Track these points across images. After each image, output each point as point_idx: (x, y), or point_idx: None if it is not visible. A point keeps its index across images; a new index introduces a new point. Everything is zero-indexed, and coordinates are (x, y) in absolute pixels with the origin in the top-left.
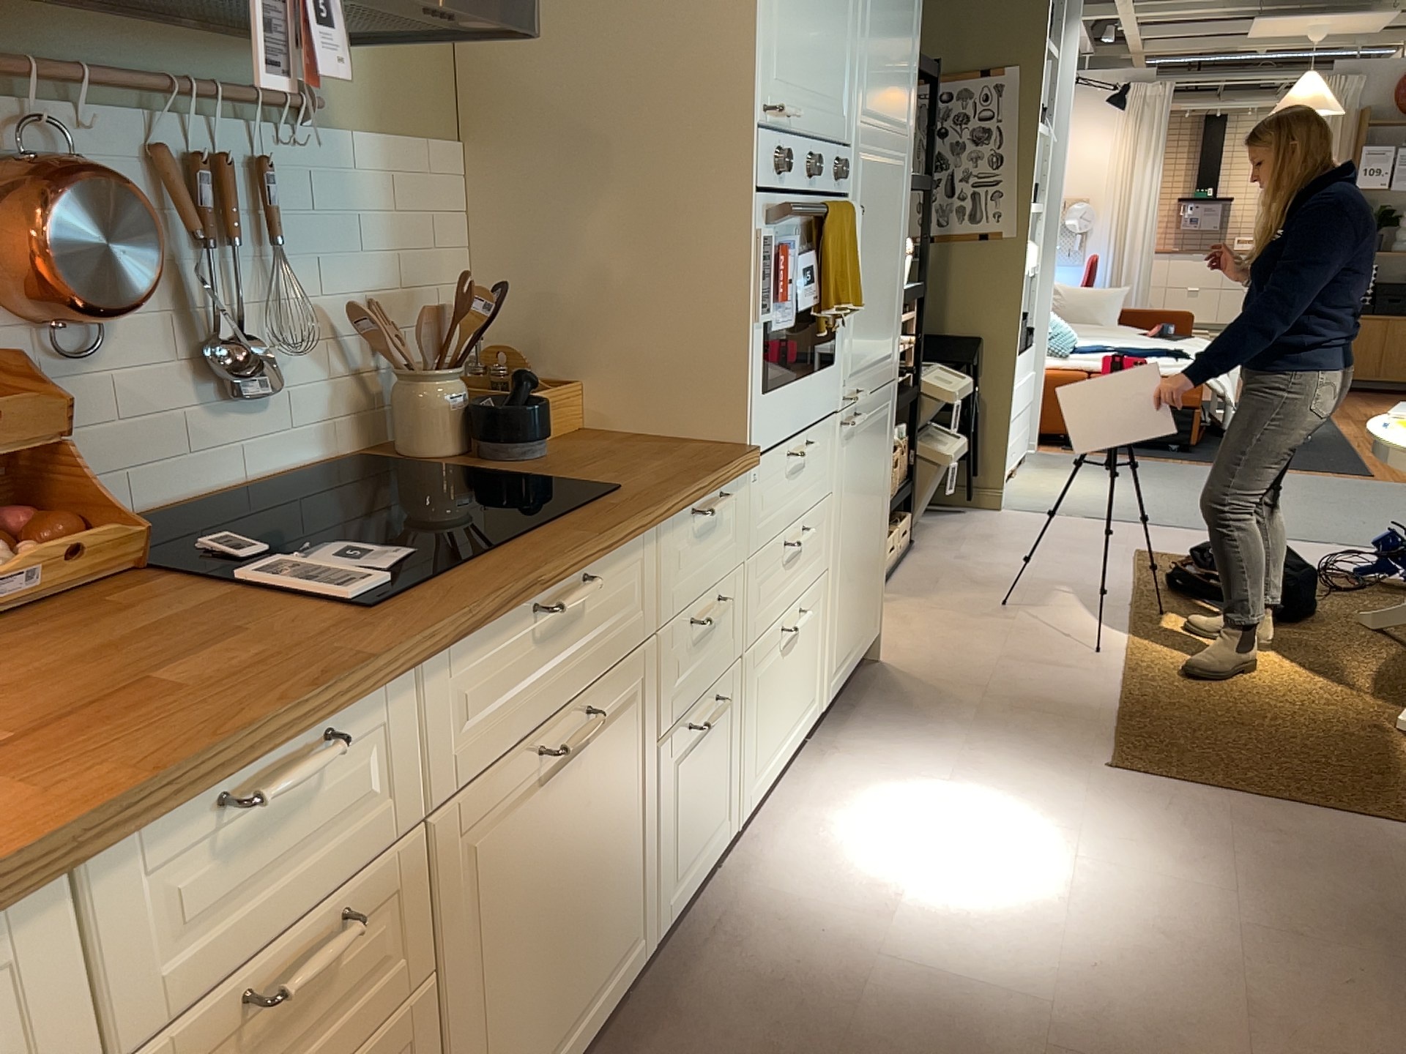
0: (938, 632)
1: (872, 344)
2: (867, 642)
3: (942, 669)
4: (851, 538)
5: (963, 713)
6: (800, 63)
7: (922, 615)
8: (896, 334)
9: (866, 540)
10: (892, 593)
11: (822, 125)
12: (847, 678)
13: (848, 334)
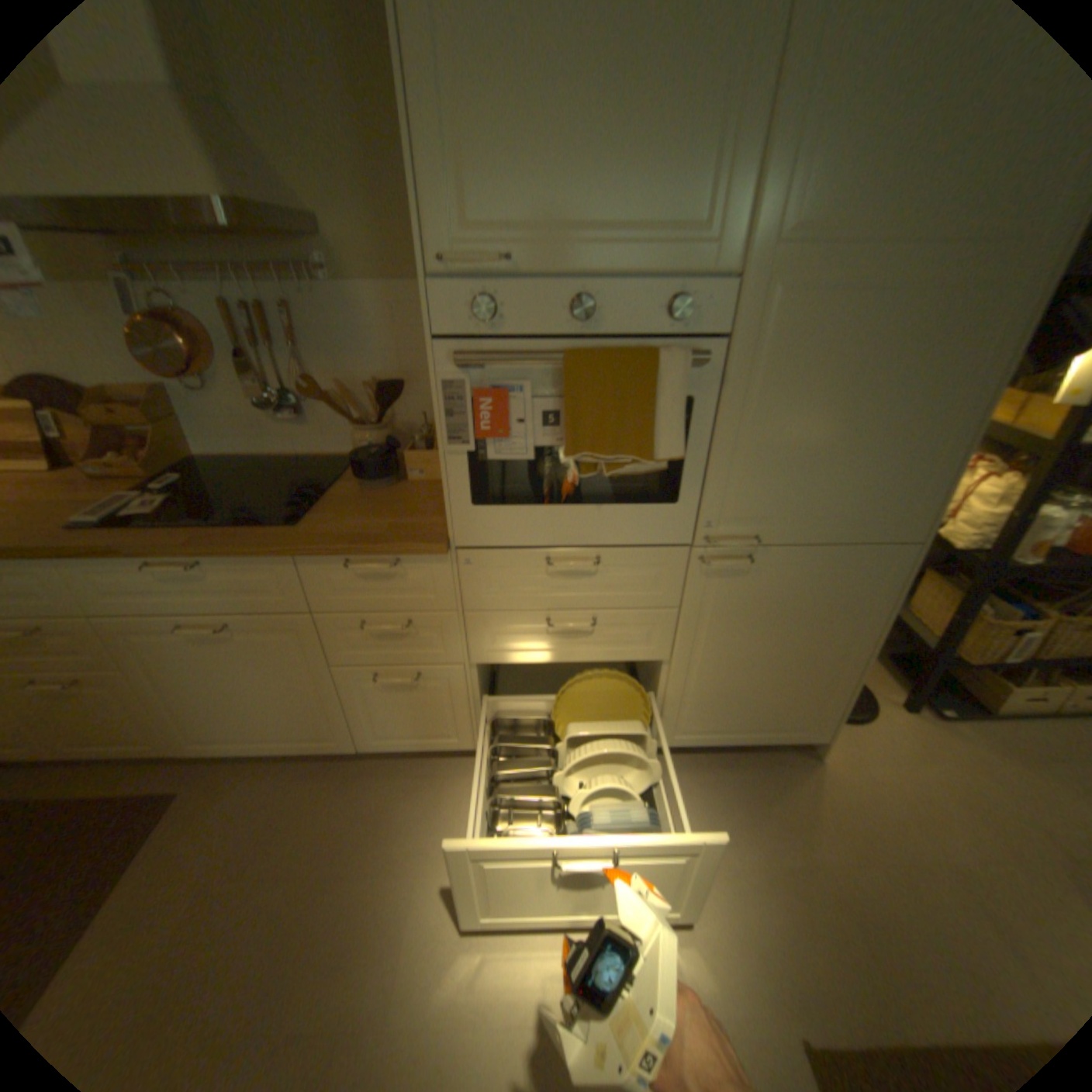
0: (937, 794)
1: (817, 499)
2: (784, 740)
3: (863, 817)
4: (732, 654)
5: (793, 859)
6: (537, 186)
7: (958, 770)
8: (923, 497)
9: (780, 666)
10: (973, 734)
11: (618, 254)
12: (721, 746)
13: (718, 481)
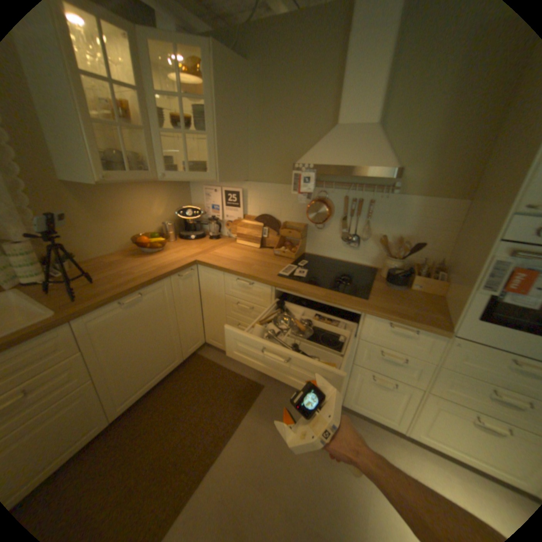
0: None
1: None
2: None
3: None
4: None
5: None
6: None
7: None
8: None
9: None
10: None
11: None
12: None
13: None
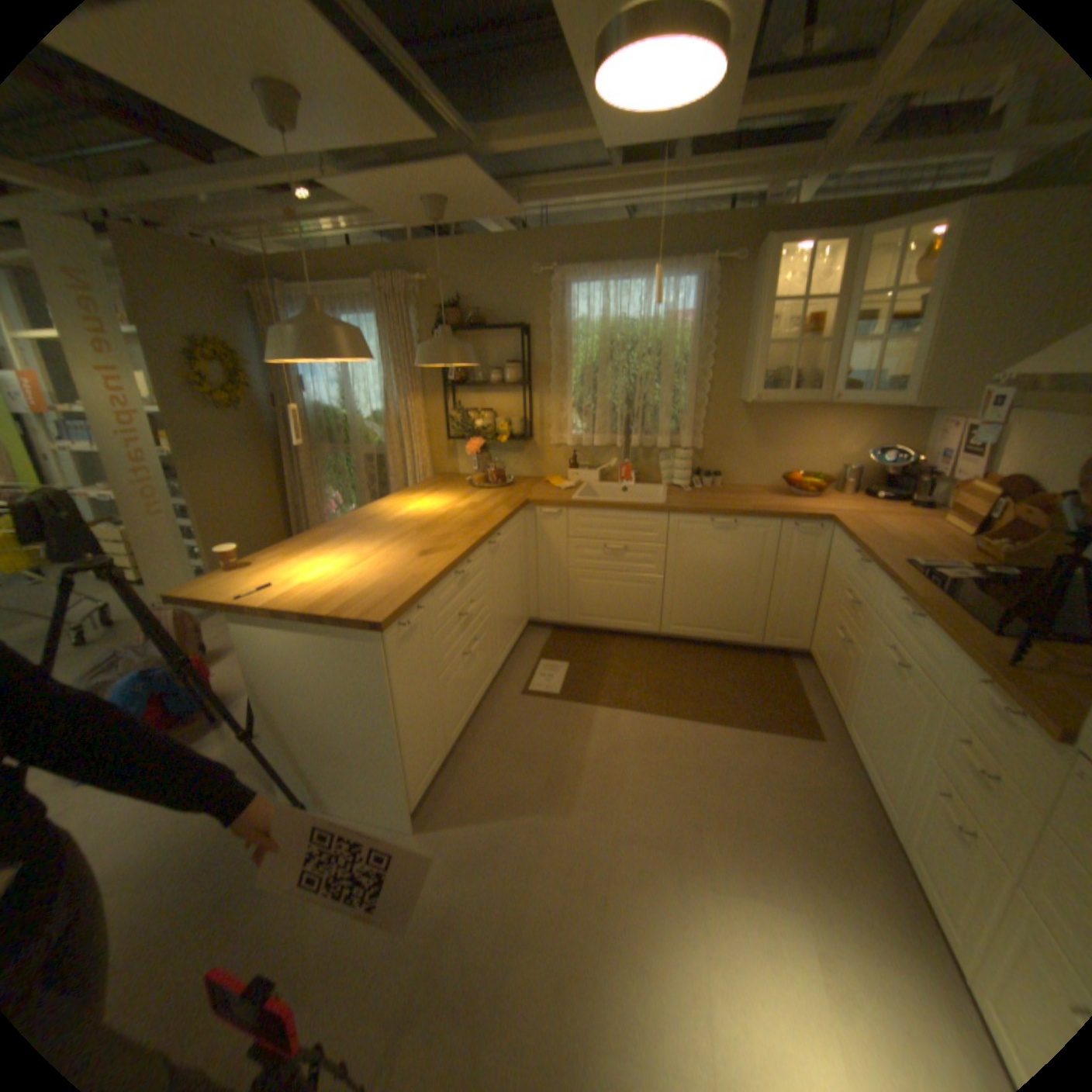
0: None
1: None
2: None
3: None
4: None
5: None
6: None
7: None
8: None
9: None
10: None
11: None
12: None
13: None
